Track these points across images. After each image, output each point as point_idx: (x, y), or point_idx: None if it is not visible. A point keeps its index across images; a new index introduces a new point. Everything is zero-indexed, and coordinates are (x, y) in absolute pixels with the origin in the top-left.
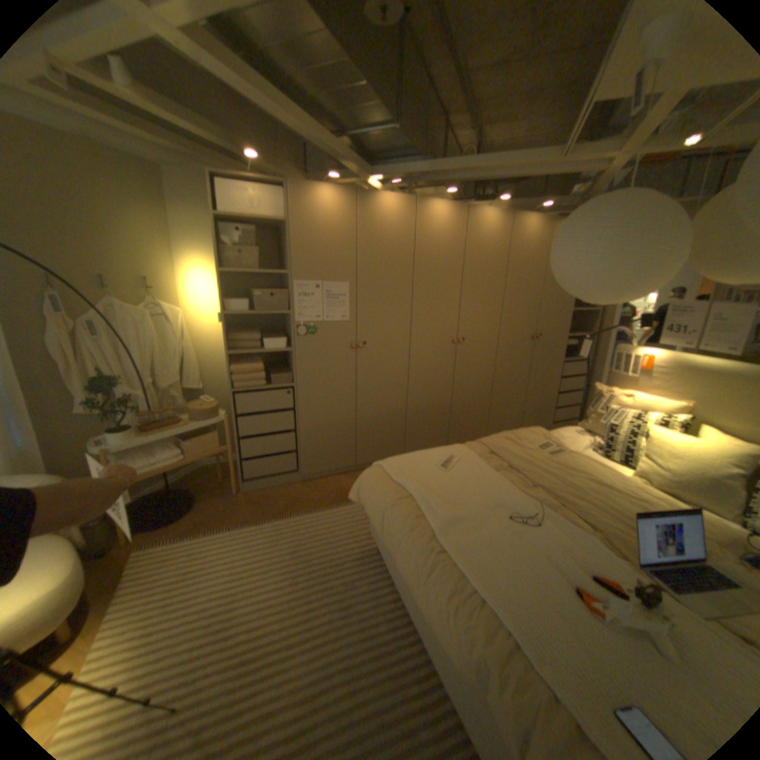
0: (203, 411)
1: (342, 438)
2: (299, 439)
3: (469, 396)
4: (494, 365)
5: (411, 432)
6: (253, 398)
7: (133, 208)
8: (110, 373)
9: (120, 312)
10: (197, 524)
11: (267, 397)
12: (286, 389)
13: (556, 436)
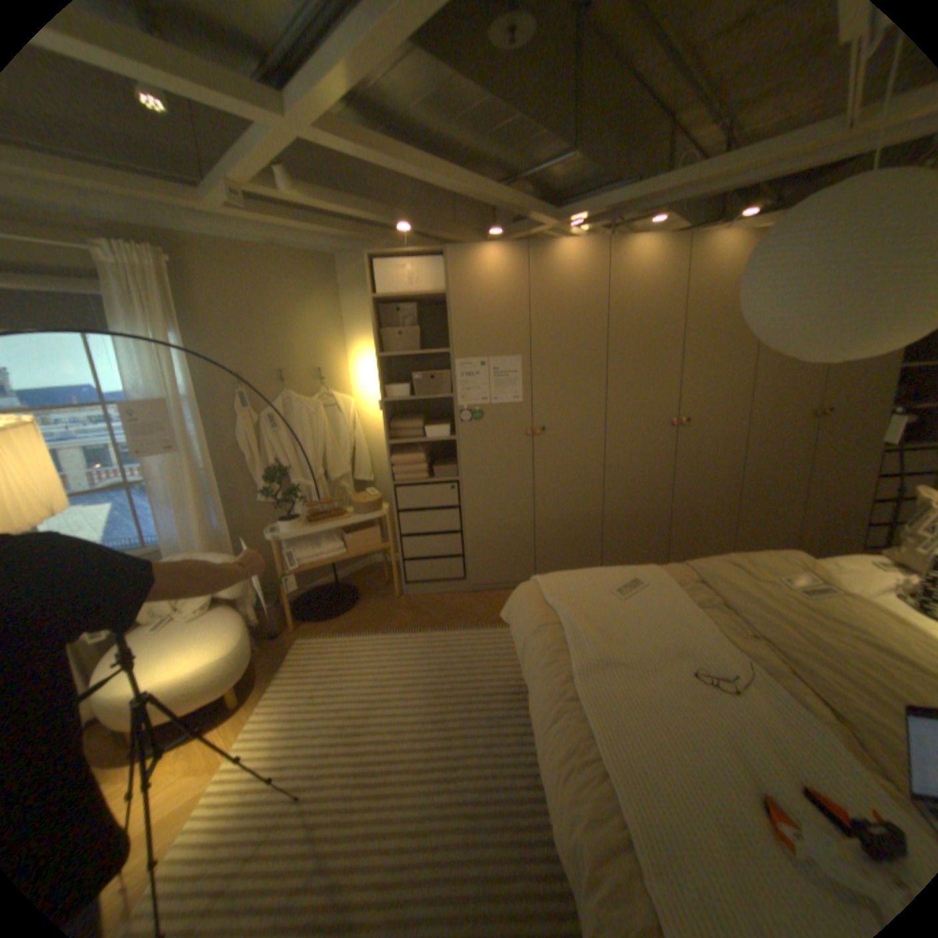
0: (365, 504)
1: (516, 544)
2: (465, 541)
3: (702, 499)
4: (745, 456)
5: (611, 544)
6: (415, 492)
7: (308, 301)
8: (286, 463)
9: (295, 404)
10: (357, 622)
11: (429, 491)
12: (450, 482)
13: (833, 568)
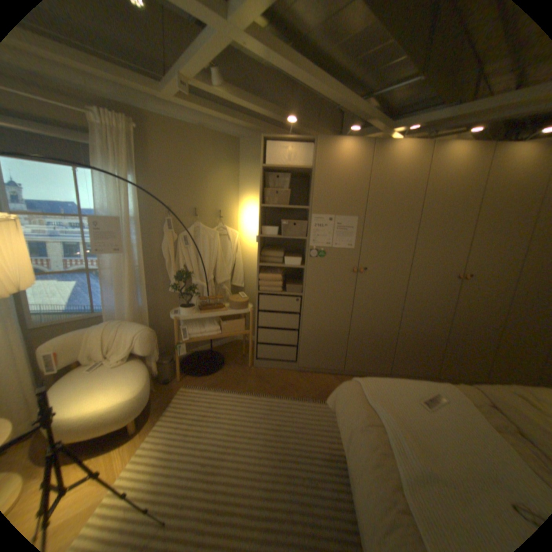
0: (238, 302)
1: (335, 344)
2: (300, 336)
3: (473, 332)
4: (510, 307)
5: (401, 354)
6: (272, 299)
7: (219, 166)
8: (191, 268)
9: (202, 231)
10: (221, 380)
11: (281, 299)
12: (296, 296)
13: None
